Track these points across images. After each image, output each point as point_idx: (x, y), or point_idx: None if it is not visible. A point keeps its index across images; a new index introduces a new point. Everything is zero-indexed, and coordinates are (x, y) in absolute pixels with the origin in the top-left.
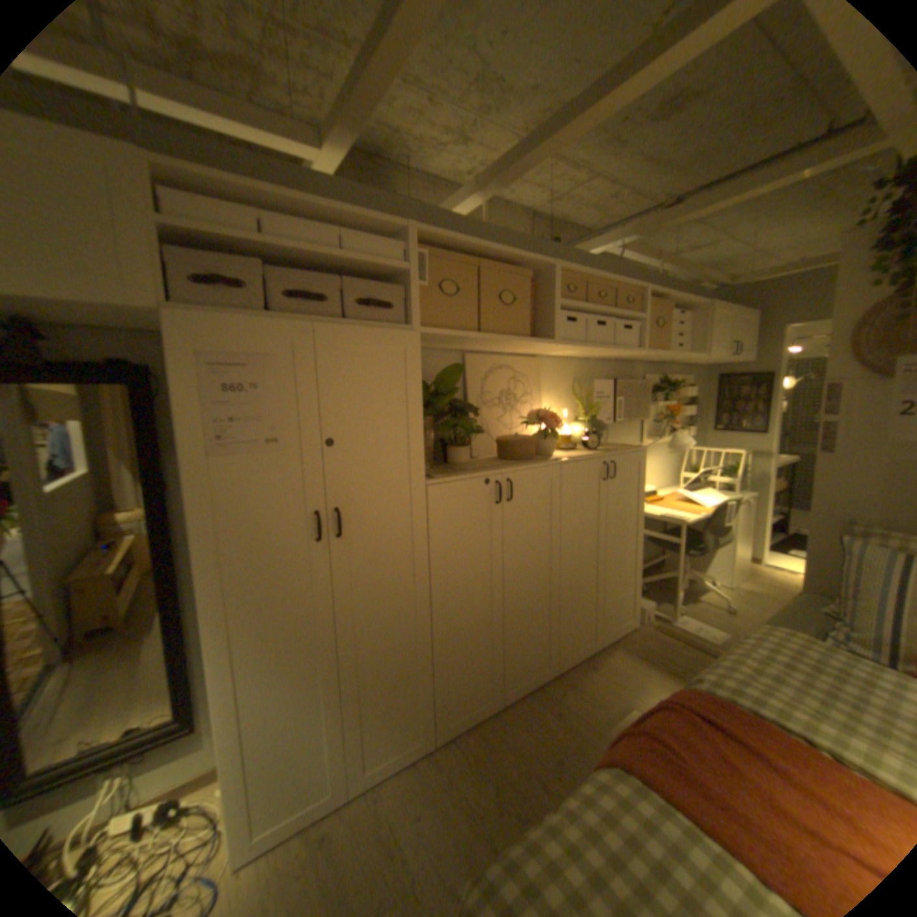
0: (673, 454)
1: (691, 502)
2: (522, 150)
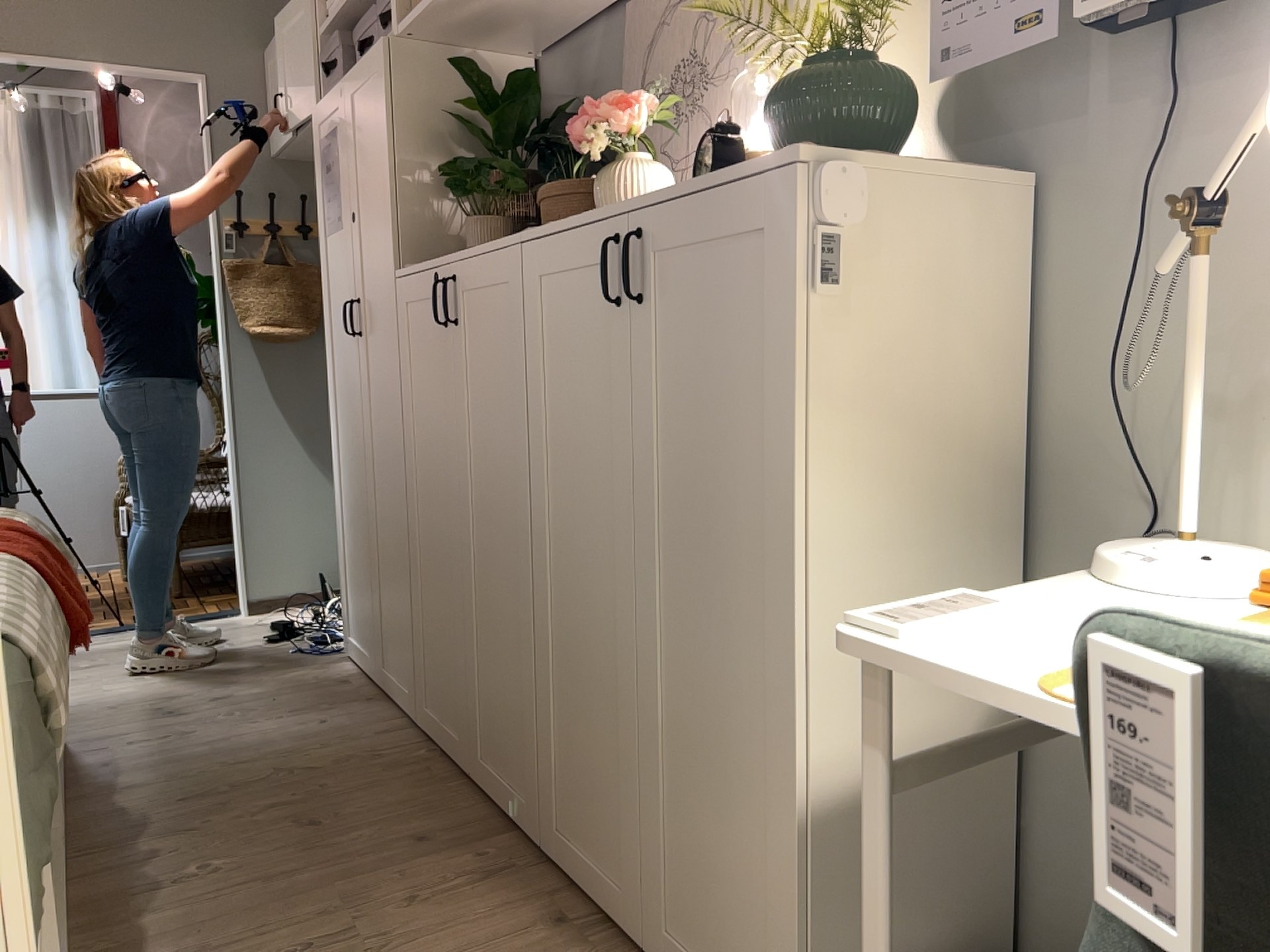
0: None
1: None
2: None
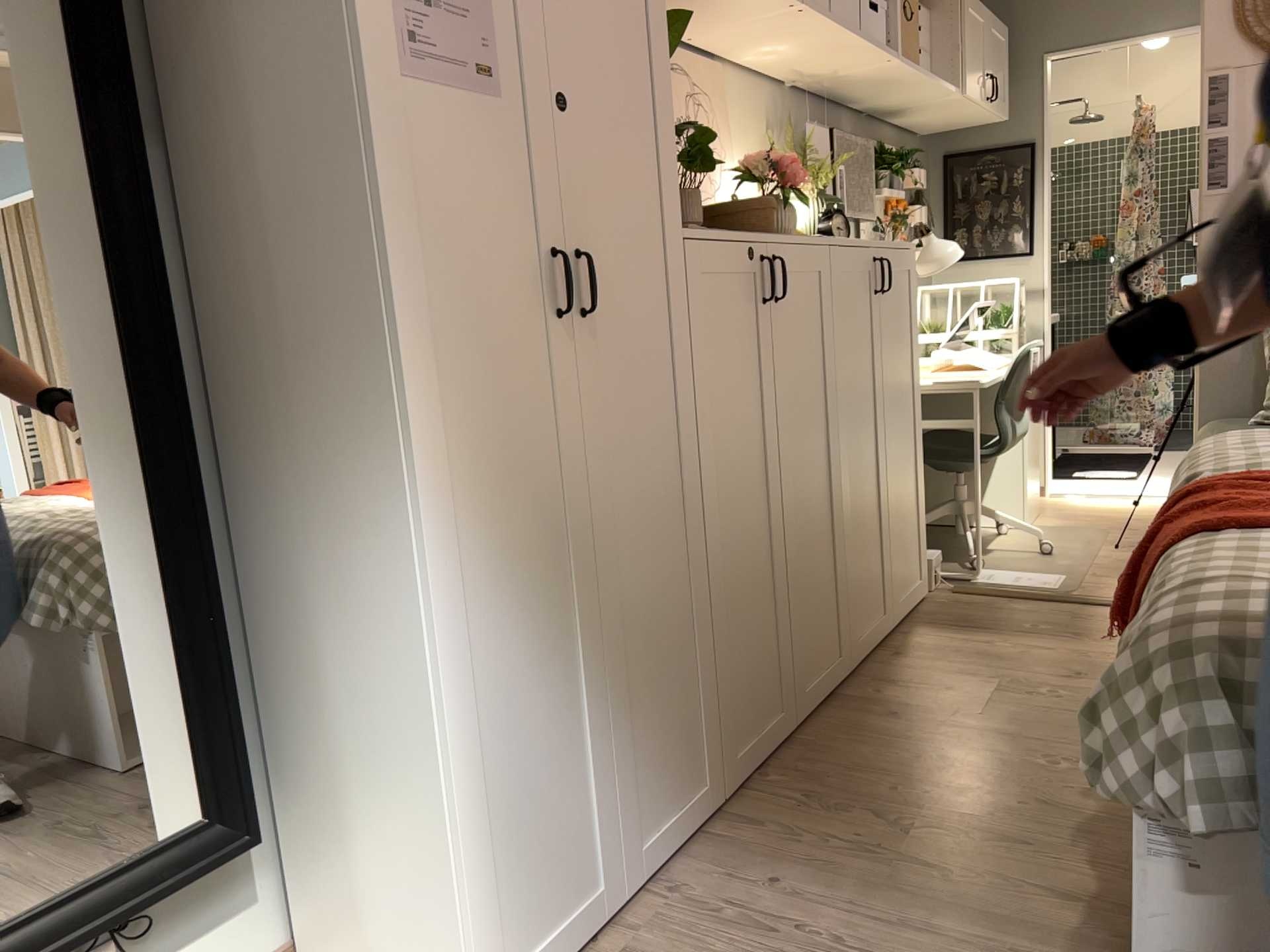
0: None
1: (959, 367)
2: None
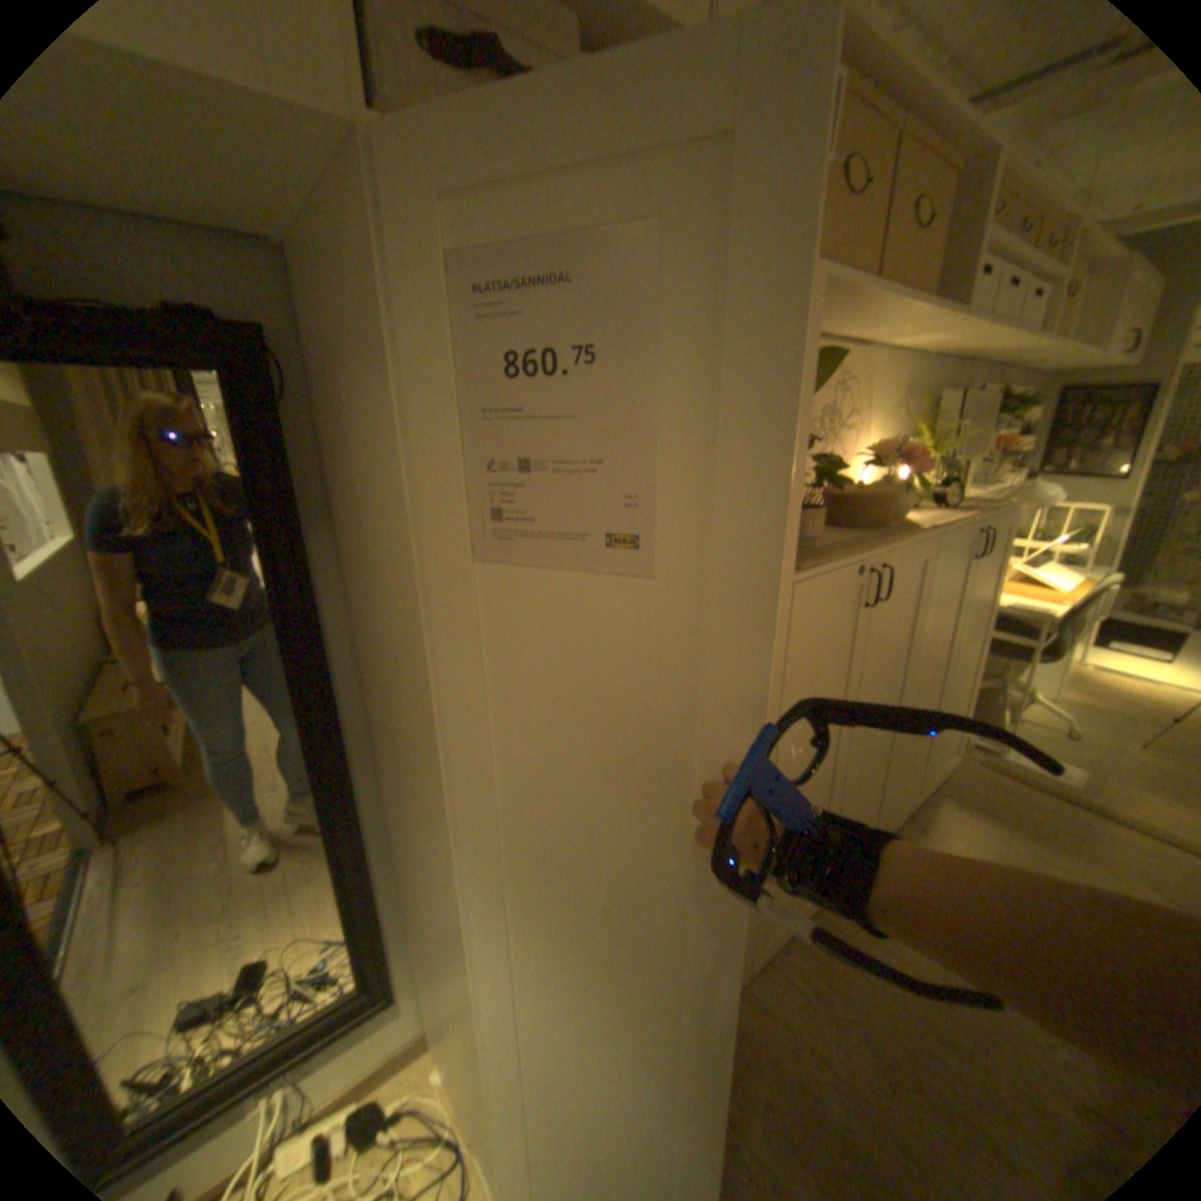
0: None
1: (1033, 583)
2: None
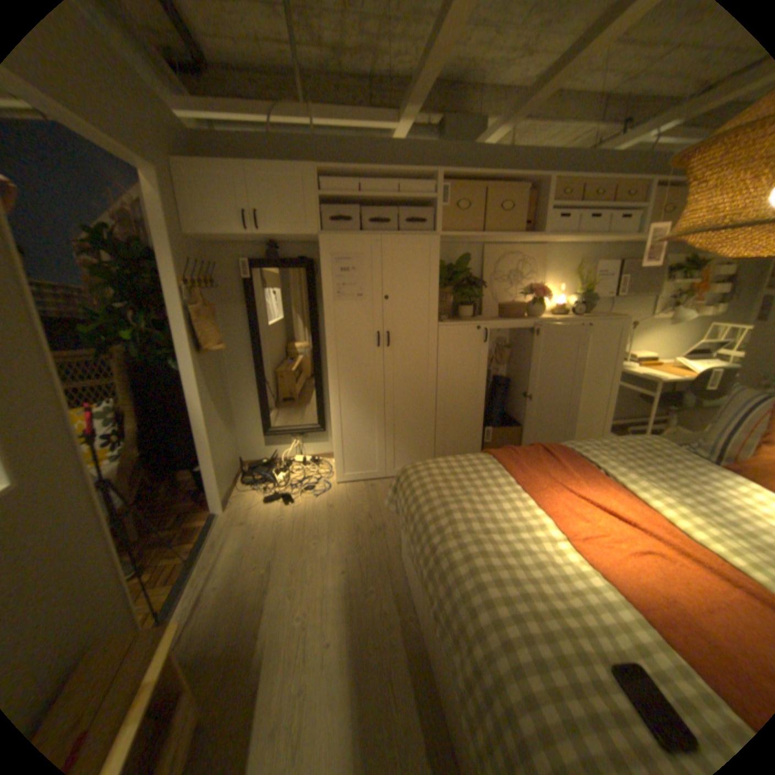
0: (696, 329)
1: (689, 369)
2: (530, 94)
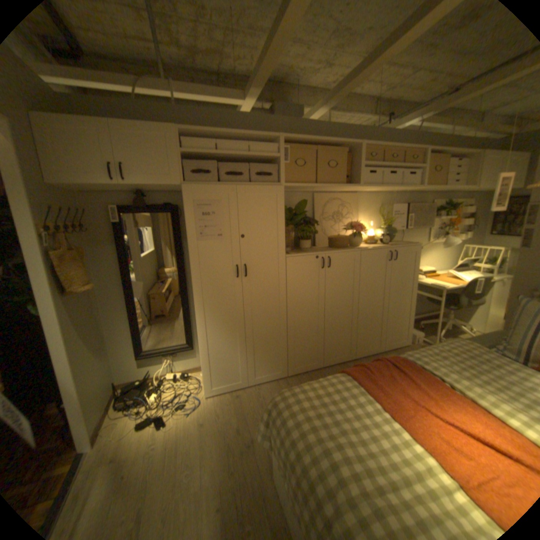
0: (454, 249)
1: (458, 278)
2: (344, 83)
